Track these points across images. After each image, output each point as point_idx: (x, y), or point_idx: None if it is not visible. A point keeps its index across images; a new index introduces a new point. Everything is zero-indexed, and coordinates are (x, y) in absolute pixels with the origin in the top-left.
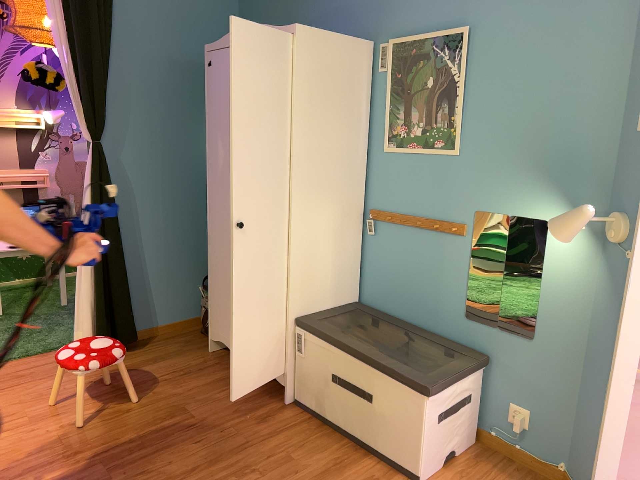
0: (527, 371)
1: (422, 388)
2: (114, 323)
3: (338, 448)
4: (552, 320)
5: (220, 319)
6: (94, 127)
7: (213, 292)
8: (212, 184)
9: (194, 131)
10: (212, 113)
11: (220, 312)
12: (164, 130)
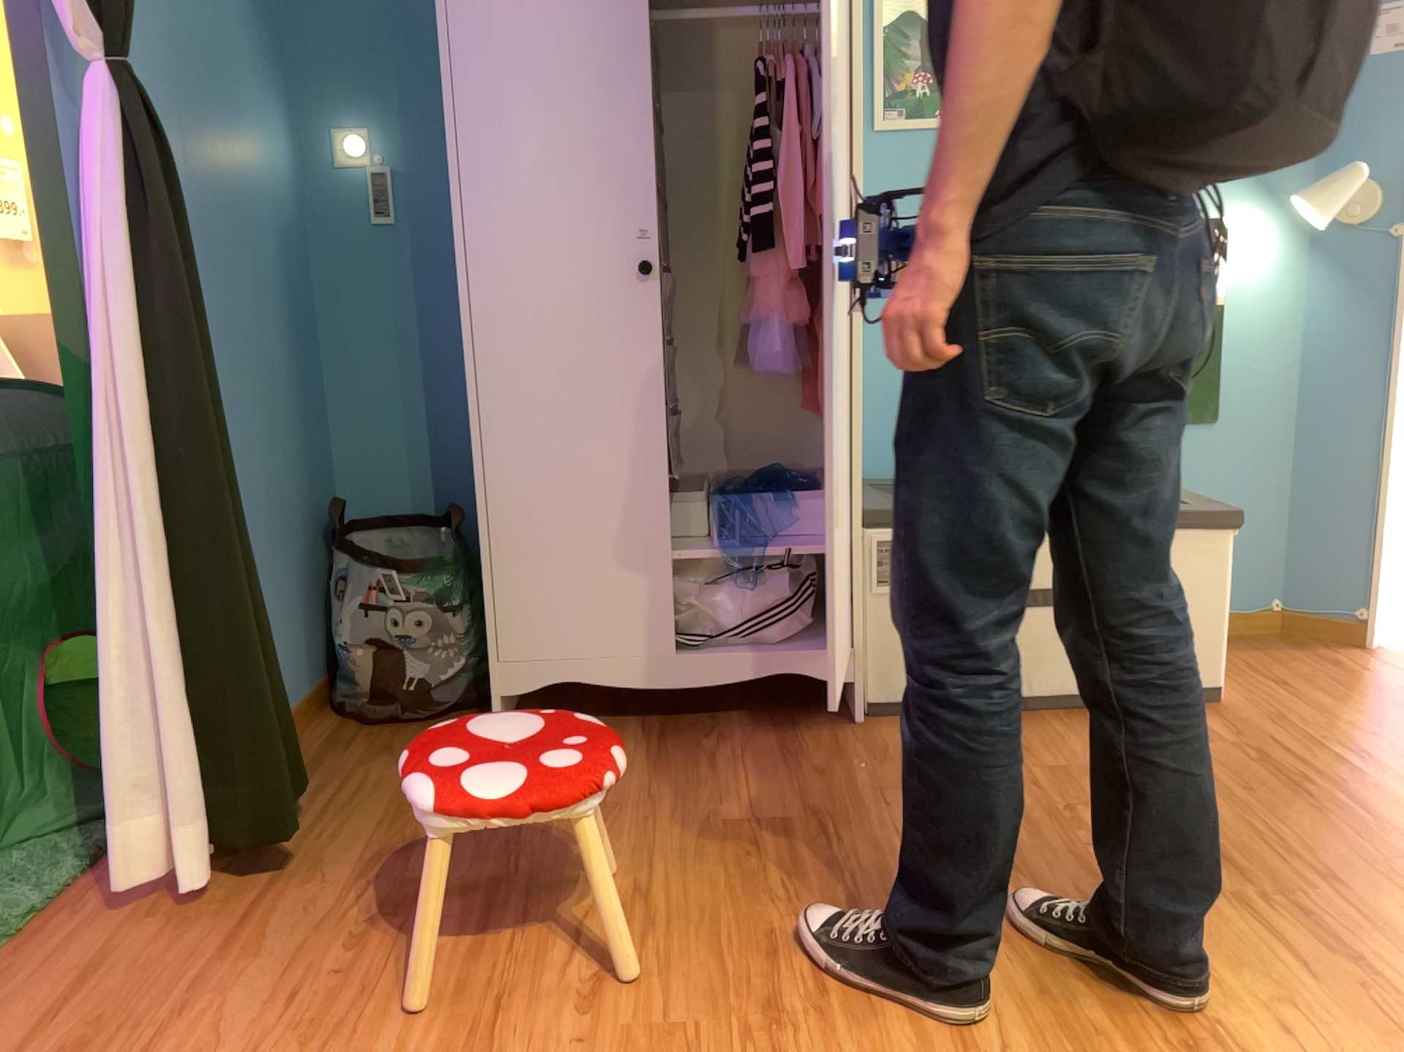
0: (1211, 480)
1: (1220, 520)
2: (257, 739)
3: (1057, 726)
4: (1245, 380)
5: (553, 620)
6: (116, 5)
7: (514, 552)
8: (489, 230)
9: (236, 98)
10: (471, 11)
11: (552, 597)
12: (186, 76)
